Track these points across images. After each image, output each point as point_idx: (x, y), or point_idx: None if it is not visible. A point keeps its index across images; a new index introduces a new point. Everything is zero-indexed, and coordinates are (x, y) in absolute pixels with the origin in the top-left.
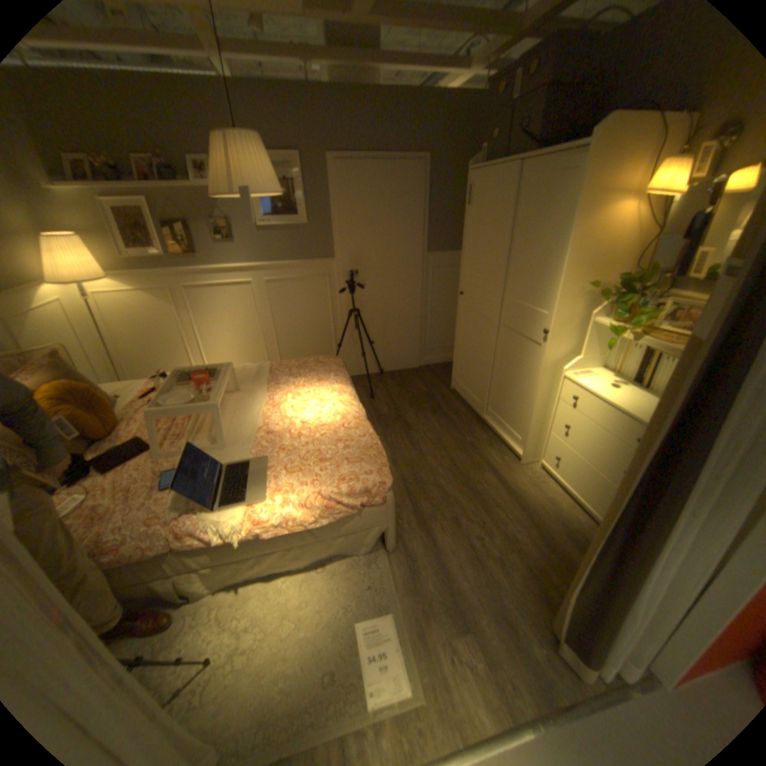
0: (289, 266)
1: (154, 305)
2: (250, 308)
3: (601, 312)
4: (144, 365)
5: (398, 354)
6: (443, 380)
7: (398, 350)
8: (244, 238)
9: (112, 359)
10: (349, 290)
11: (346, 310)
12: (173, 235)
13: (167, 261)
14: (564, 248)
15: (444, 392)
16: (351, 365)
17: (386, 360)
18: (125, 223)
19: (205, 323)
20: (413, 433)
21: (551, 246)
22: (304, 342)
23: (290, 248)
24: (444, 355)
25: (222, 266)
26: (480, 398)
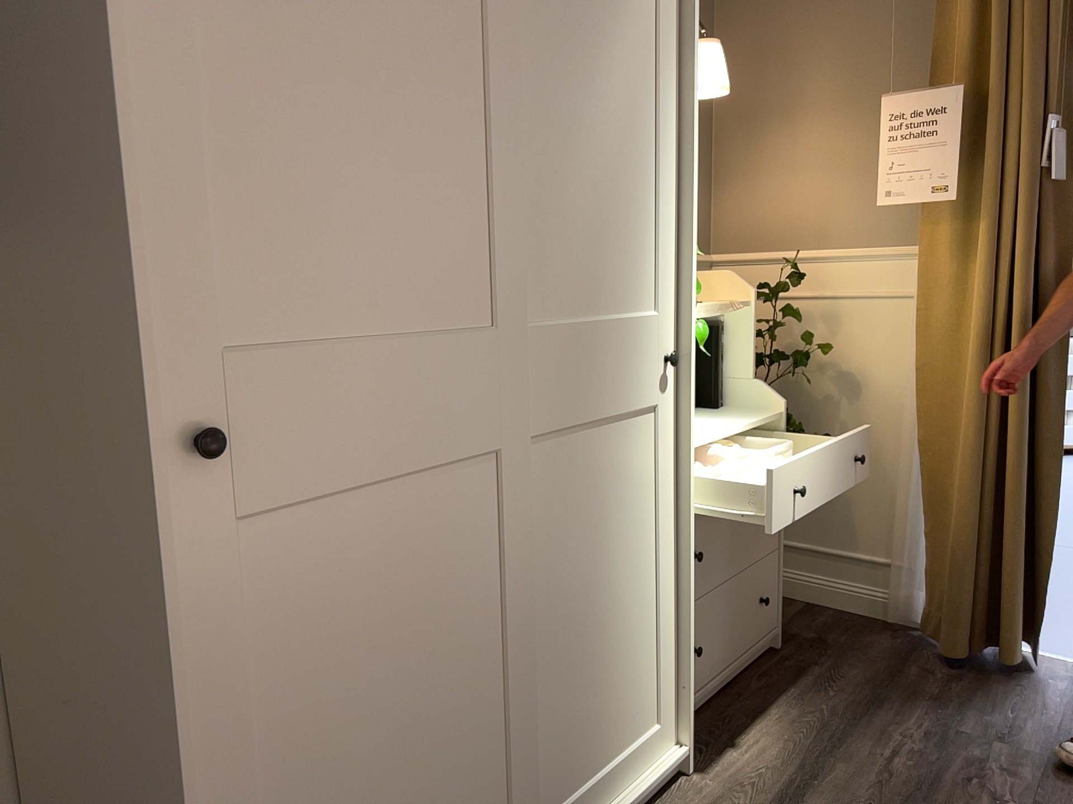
0: None
1: None
2: None
3: None
4: None
5: None
6: None
7: None
8: None
9: None
10: None
11: None
12: None
13: None
14: (662, 146)
15: None
16: None
17: None
18: None
19: None
20: None
21: (630, 139)
22: None
23: None
24: None
25: None
26: None
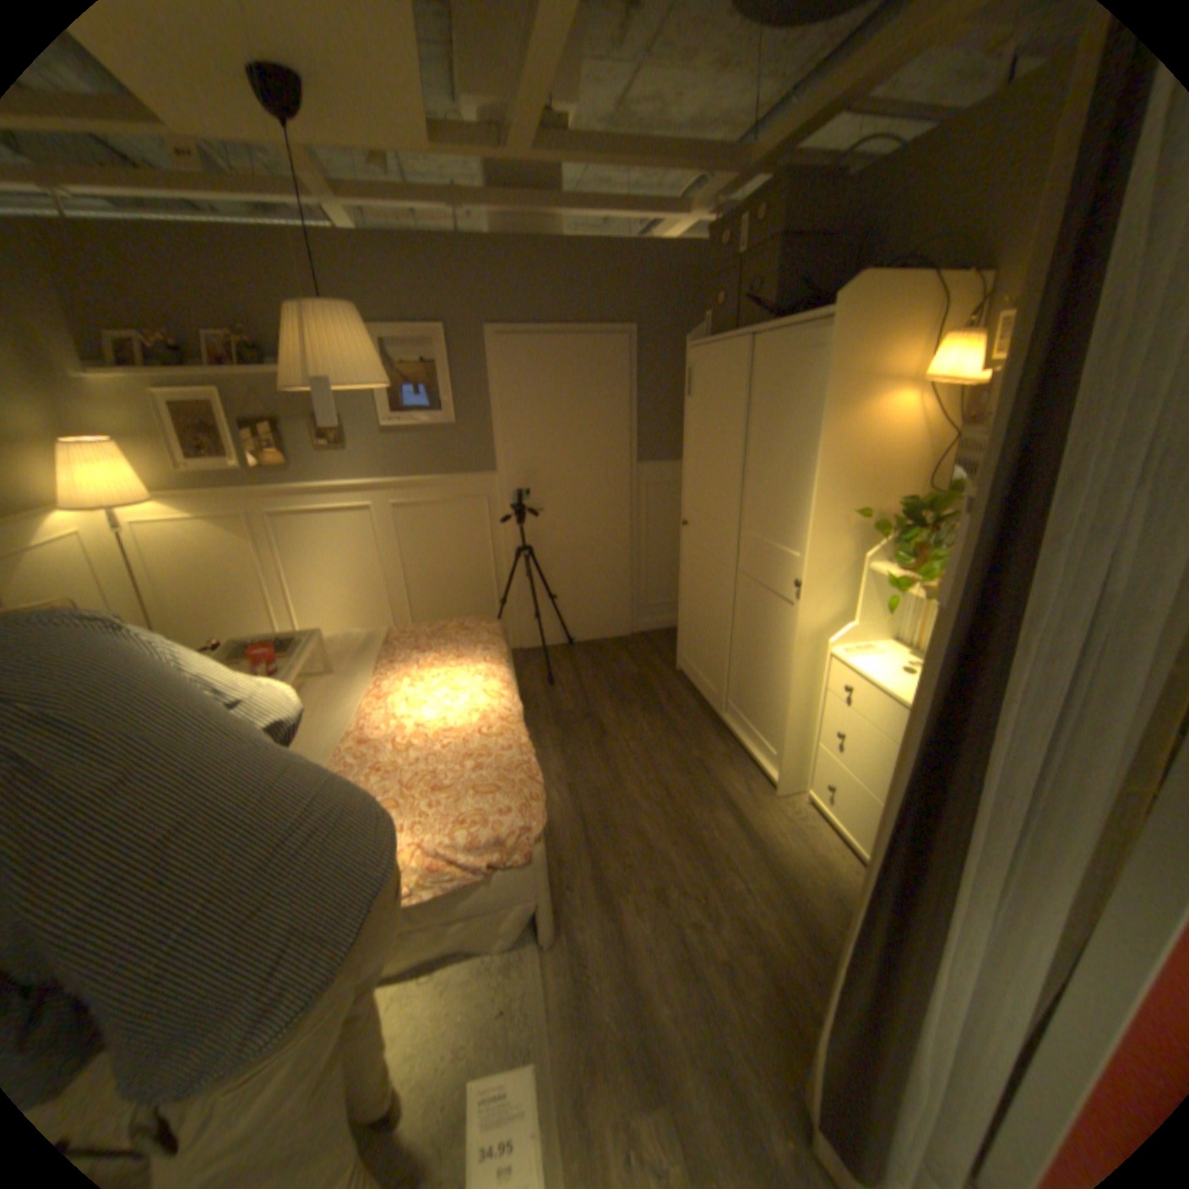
0: (428, 484)
1: (223, 540)
2: (367, 545)
3: (883, 555)
4: (202, 631)
5: (596, 615)
6: (666, 656)
7: (596, 609)
8: (361, 444)
9: (153, 621)
10: (518, 518)
11: (515, 548)
12: (256, 440)
13: (245, 477)
14: (815, 461)
15: (665, 674)
16: (522, 631)
17: (578, 624)
18: (187, 424)
19: (299, 567)
20: (608, 742)
21: (797, 457)
22: (449, 596)
23: (430, 458)
24: (671, 616)
25: (328, 484)
26: (716, 687)
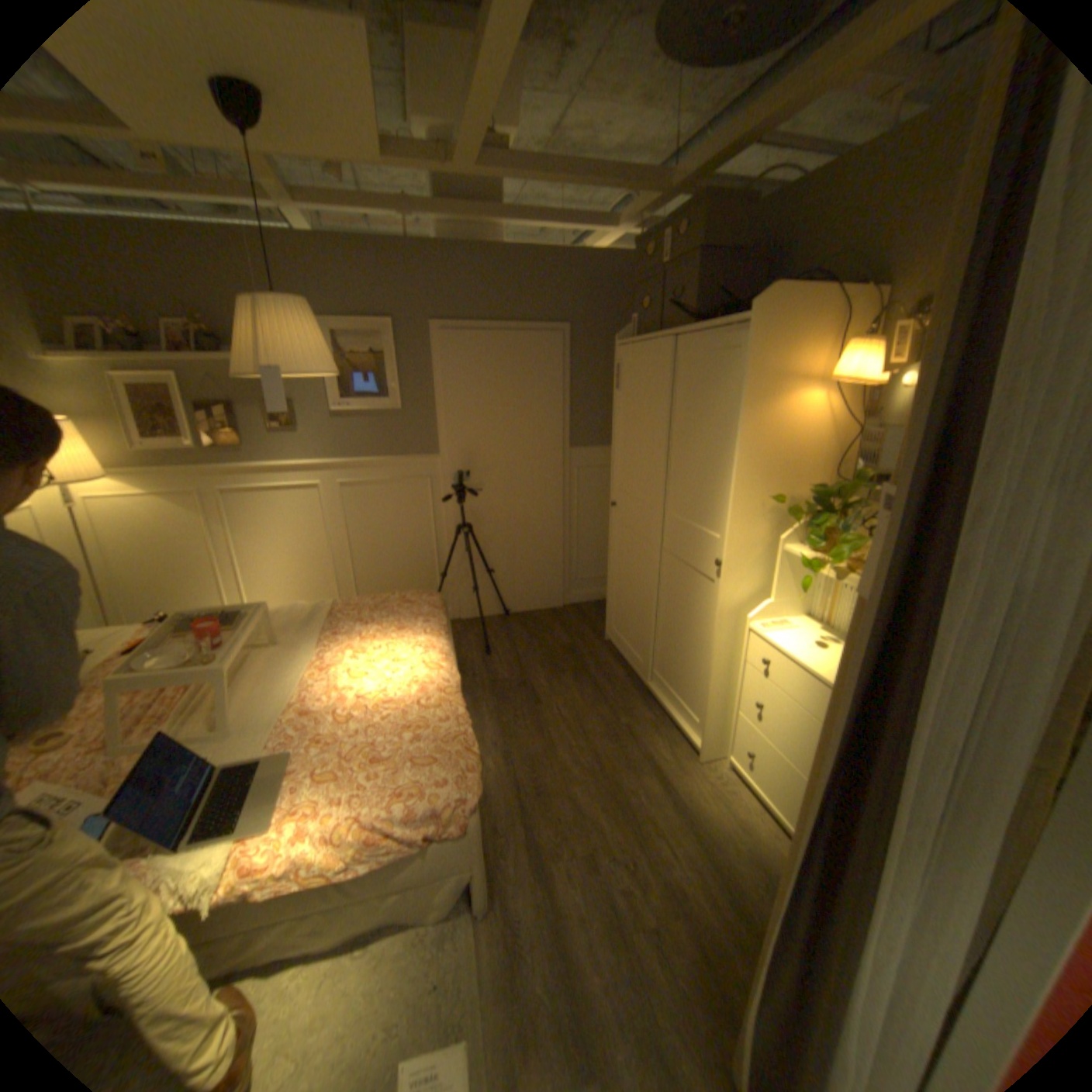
0: (374, 465)
1: (175, 516)
2: (315, 521)
3: (795, 537)
4: (151, 602)
5: (531, 588)
6: (595, 626)
7: (531, 582)
8: (312, 427)
9: (103, 592)
10: (459, 497)
11: (455, 525)
12: (211, 422)
13: (199, 457)
14: (733, 450)
15: (595, 644)
16: (461, 602)
17: (514, 596)
18: (144, 405)
19: (248, 541)
20: (541, 710)
21: (717, 447)
22: (393, 570)
23: (377, 441)
24: (600, 589)
25: (279, 464)
26: (642, 657)
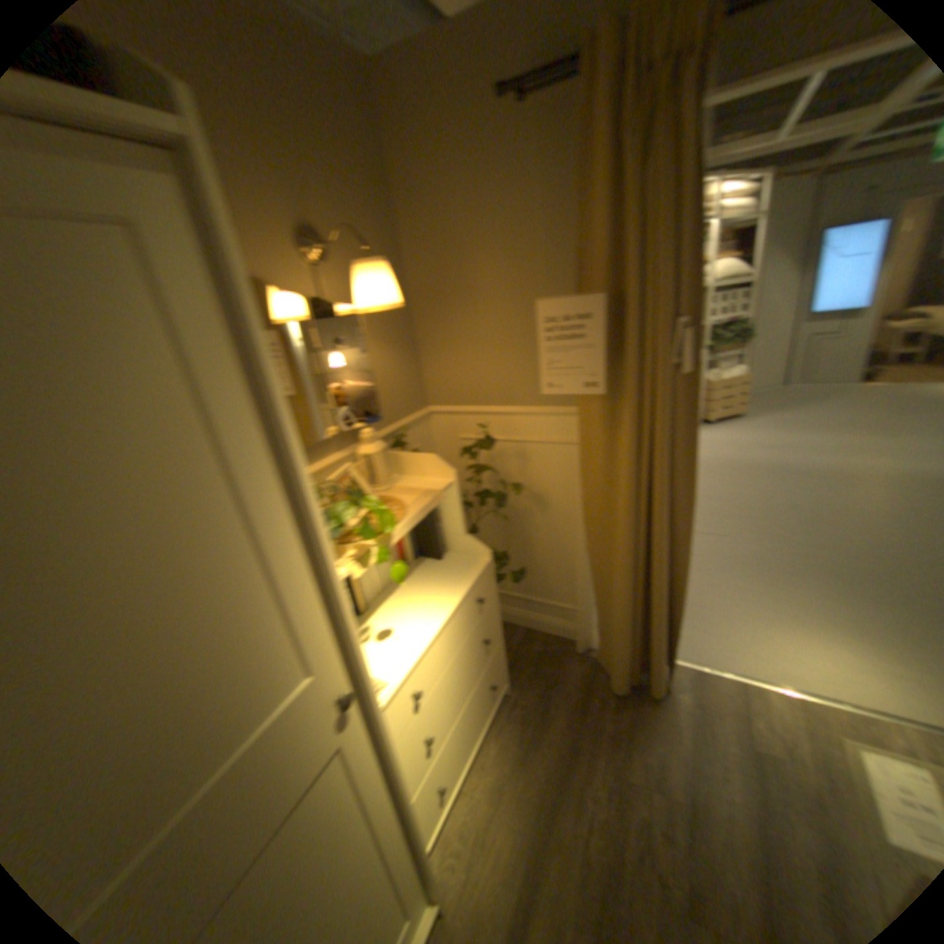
0: None
1: None
2: None
3: None
4: None
5: None
6: None
7: None
8: None
9: None
10: None
11: None
12: None
13: None
14: (263, 497)
15: None
16: None
17: None
18: None
19: None
20: None
21: (186, 535)
22: None
23: None
24: None
25: None
26: None
